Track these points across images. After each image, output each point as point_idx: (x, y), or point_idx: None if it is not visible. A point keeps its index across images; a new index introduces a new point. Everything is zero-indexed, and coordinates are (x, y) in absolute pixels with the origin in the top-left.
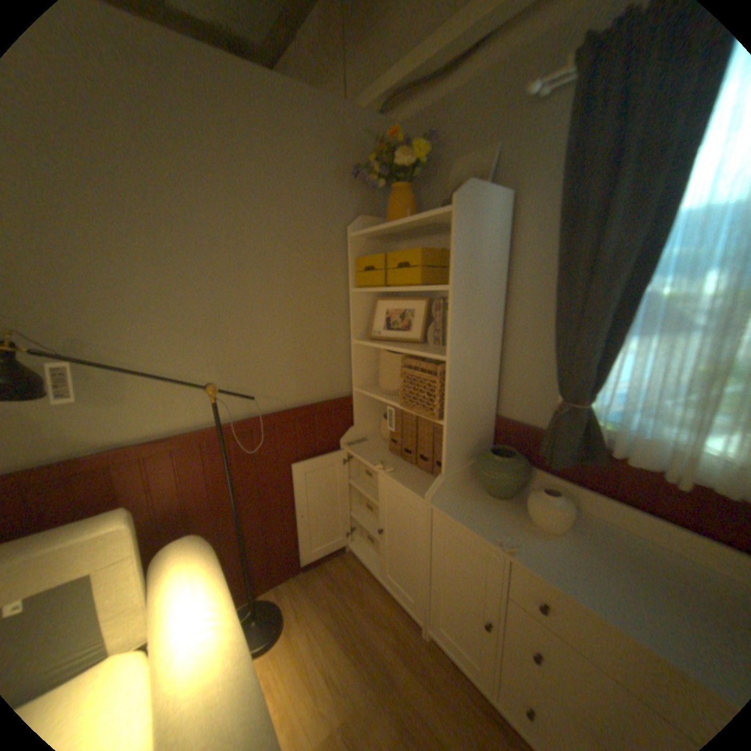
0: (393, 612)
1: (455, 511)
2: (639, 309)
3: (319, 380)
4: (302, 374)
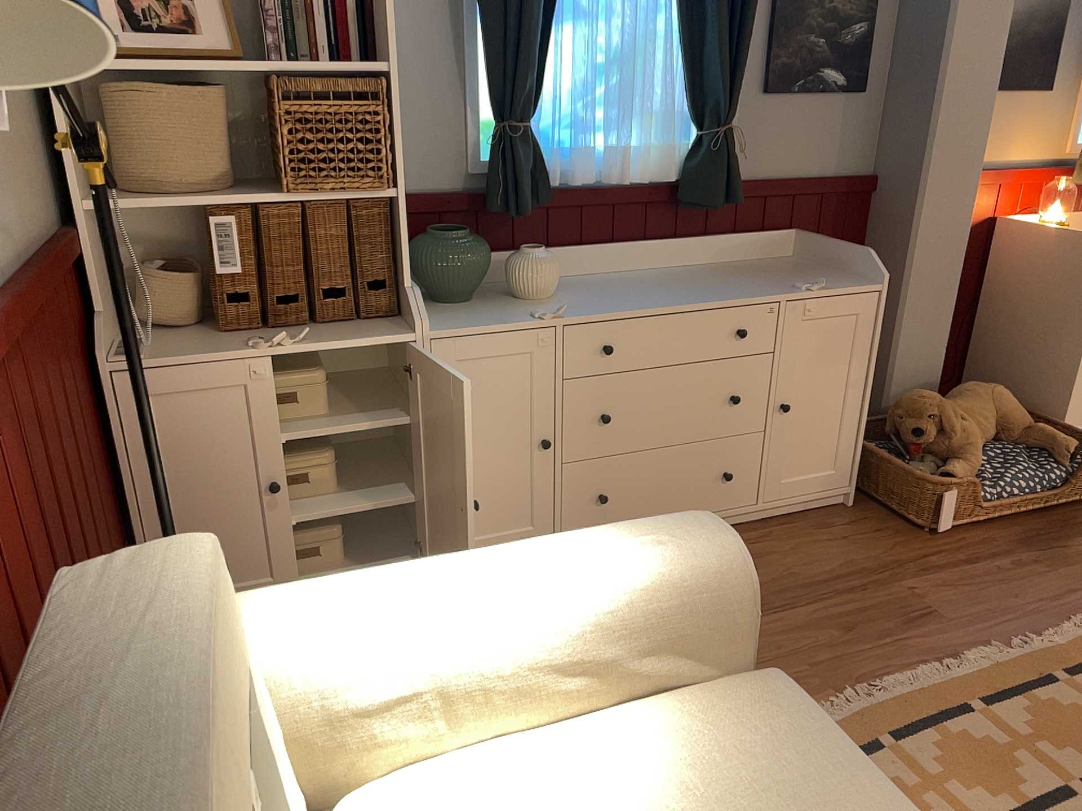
0: None
1: (456, 324)
2: None
3: (26, 181)
4: (7, 157)
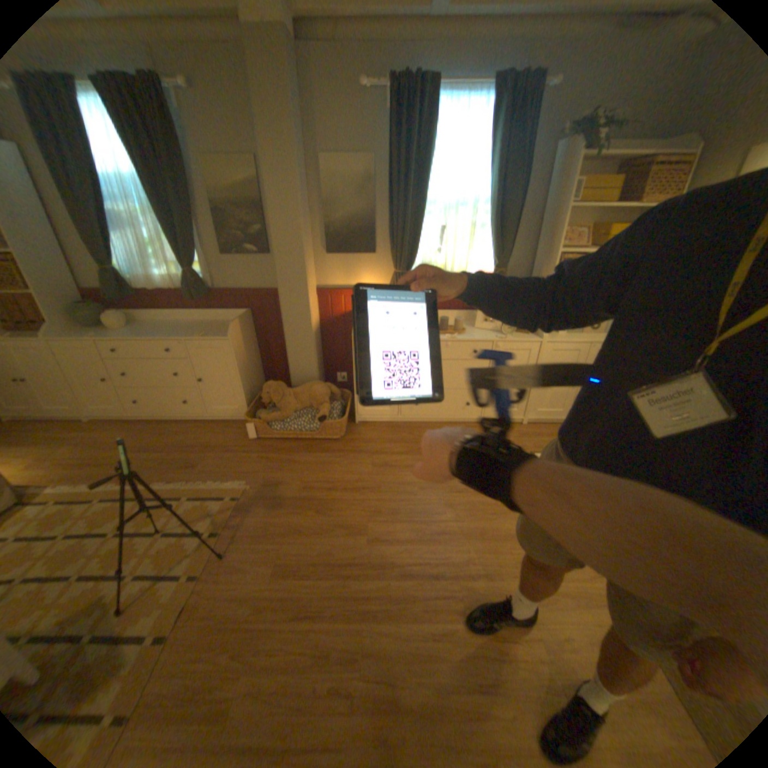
0: (58, 425)
1: (60, 337)
2: (107, 218)
3: None
4: None
